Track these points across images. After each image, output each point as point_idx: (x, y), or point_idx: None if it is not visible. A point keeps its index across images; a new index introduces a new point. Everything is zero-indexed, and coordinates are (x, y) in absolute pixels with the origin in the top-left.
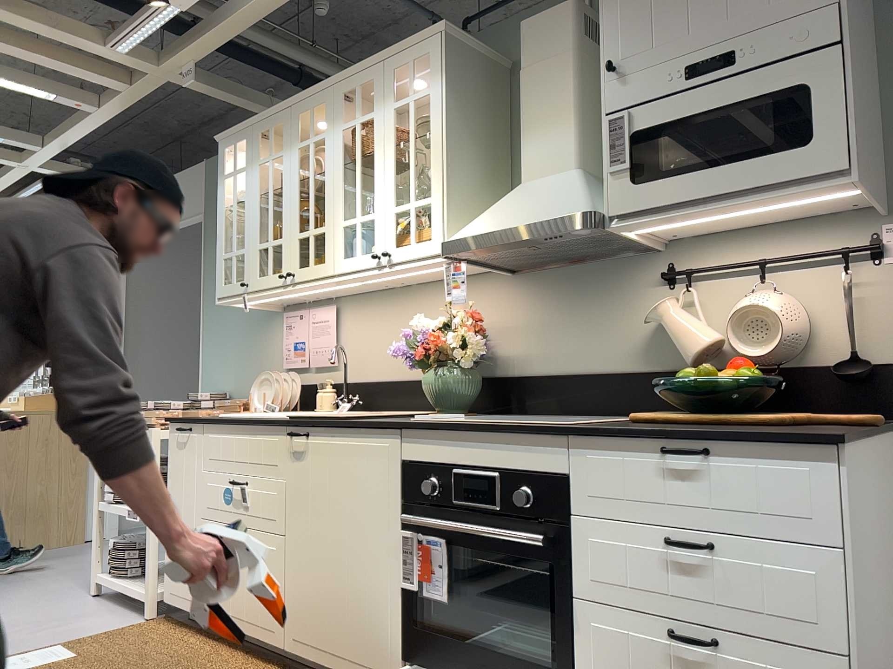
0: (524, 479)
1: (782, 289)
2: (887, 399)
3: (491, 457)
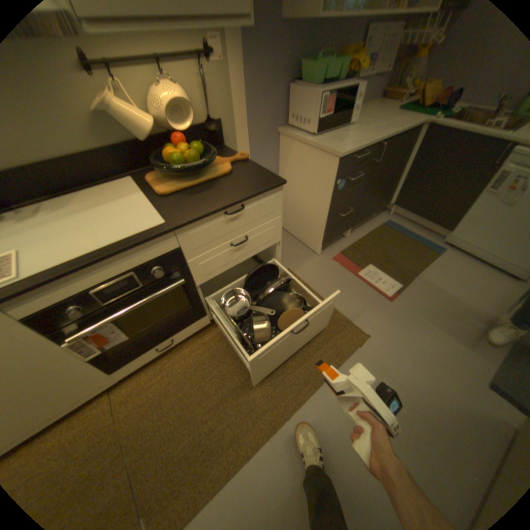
0: (151, 264)
1: (168, 78)
2: (221, 137)
3: (120, 268)
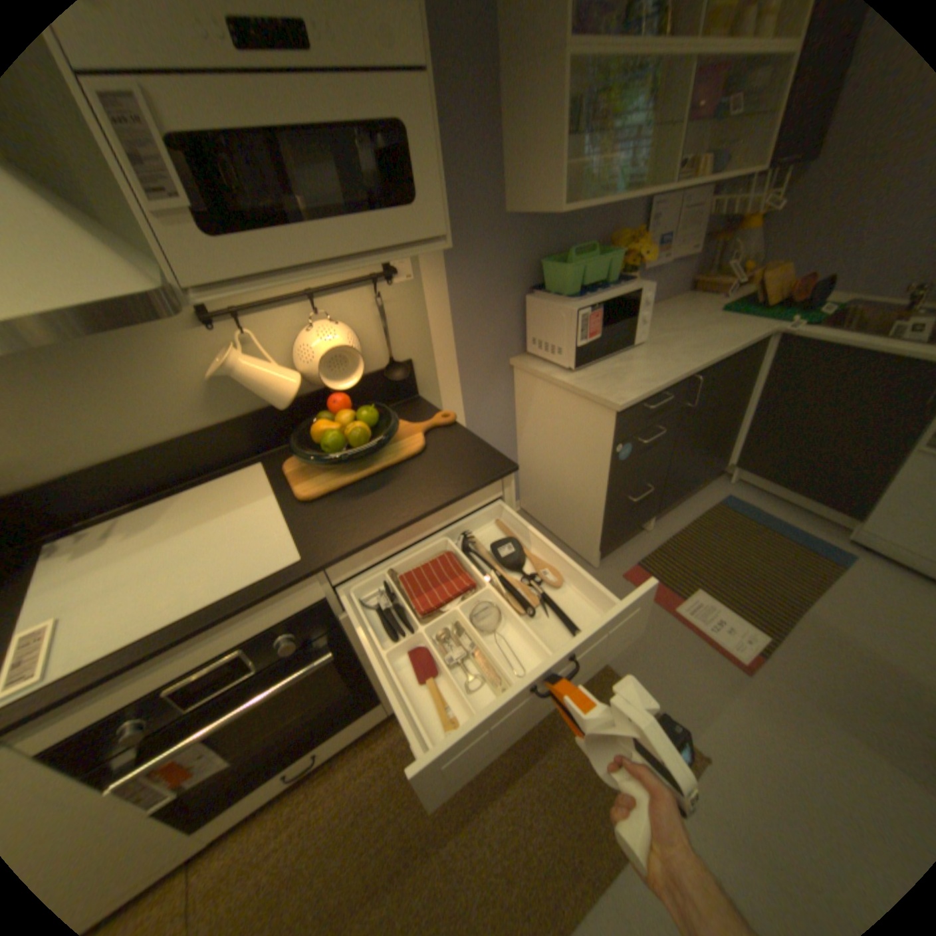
0: (274, 632)
1: (328, 315)
2: (413, 384)
3: (218, 645)
